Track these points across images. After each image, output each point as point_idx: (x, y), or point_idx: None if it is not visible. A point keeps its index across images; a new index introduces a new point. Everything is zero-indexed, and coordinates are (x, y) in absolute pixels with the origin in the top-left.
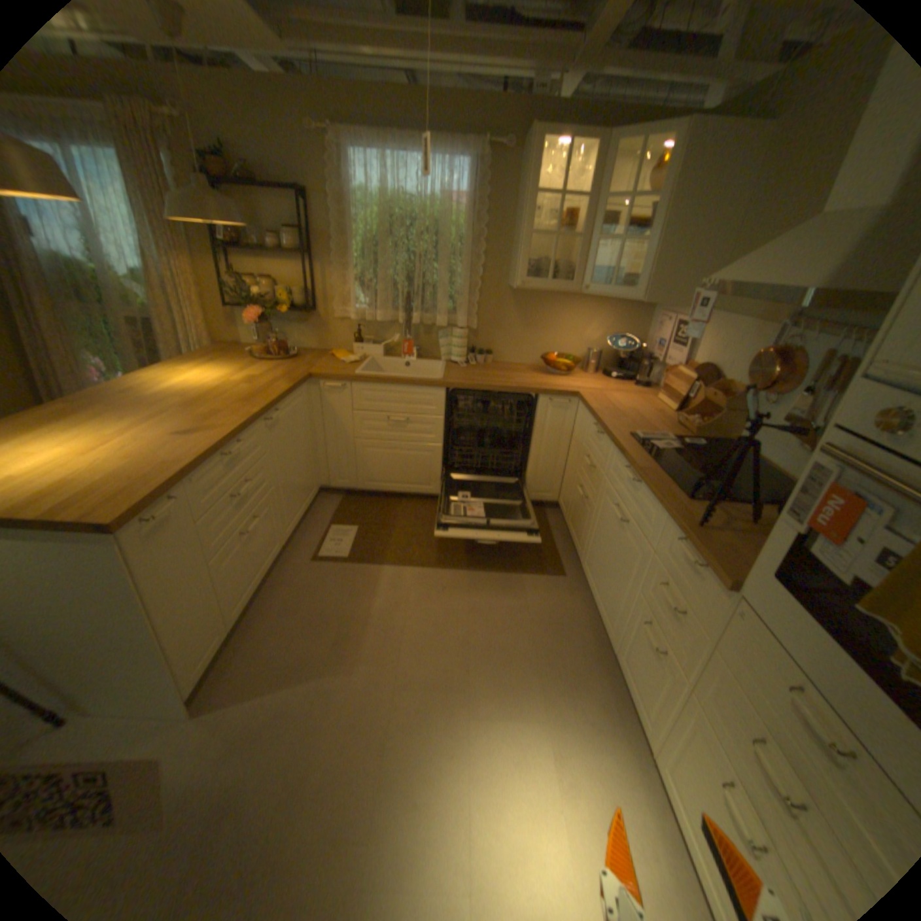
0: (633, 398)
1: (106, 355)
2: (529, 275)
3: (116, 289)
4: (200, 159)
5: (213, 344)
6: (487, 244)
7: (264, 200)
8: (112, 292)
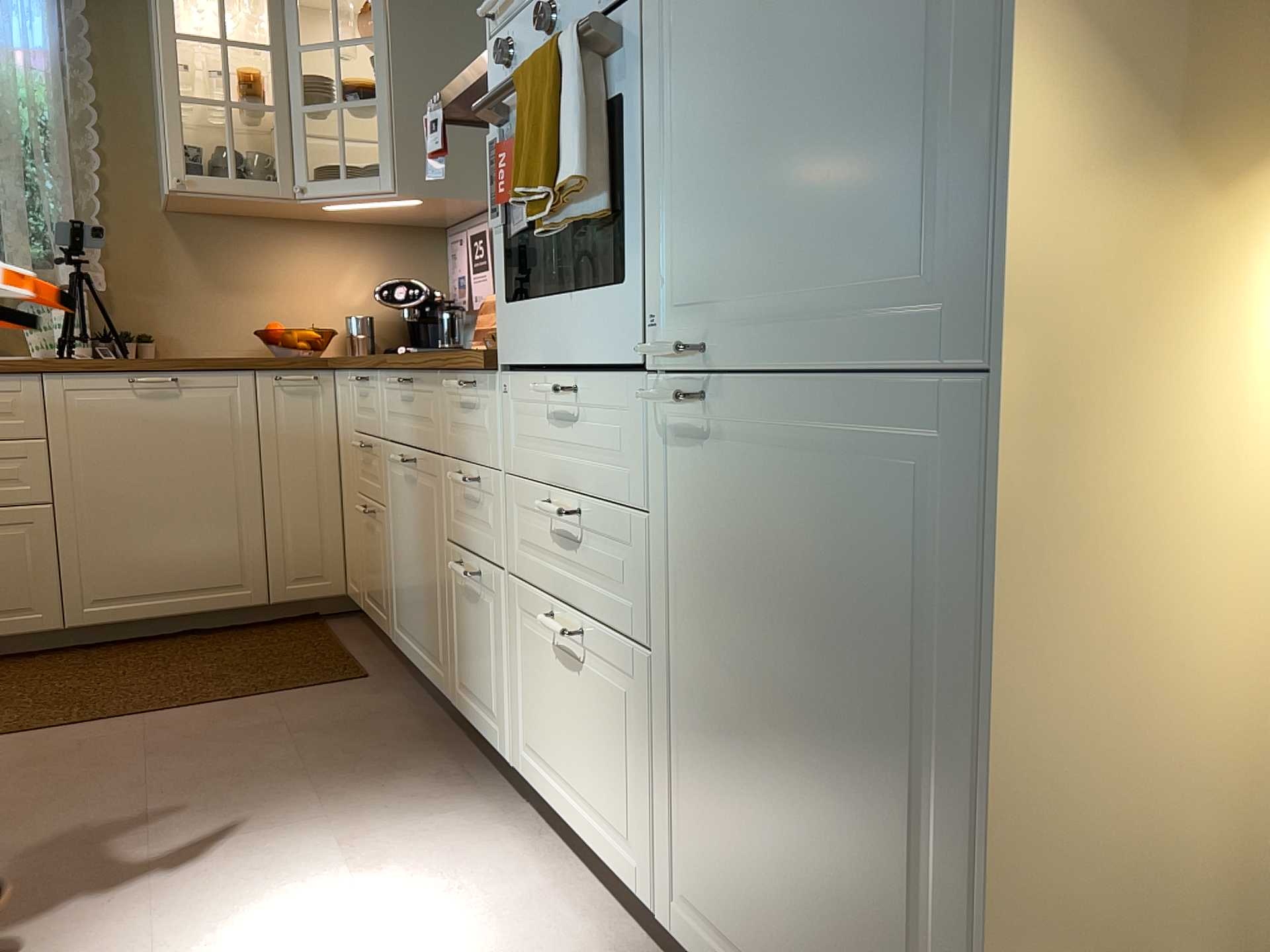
0: None
1: None
2: (192, 171)
3: None
4: None
5: None
6: (103, 138)
7: None
8: None
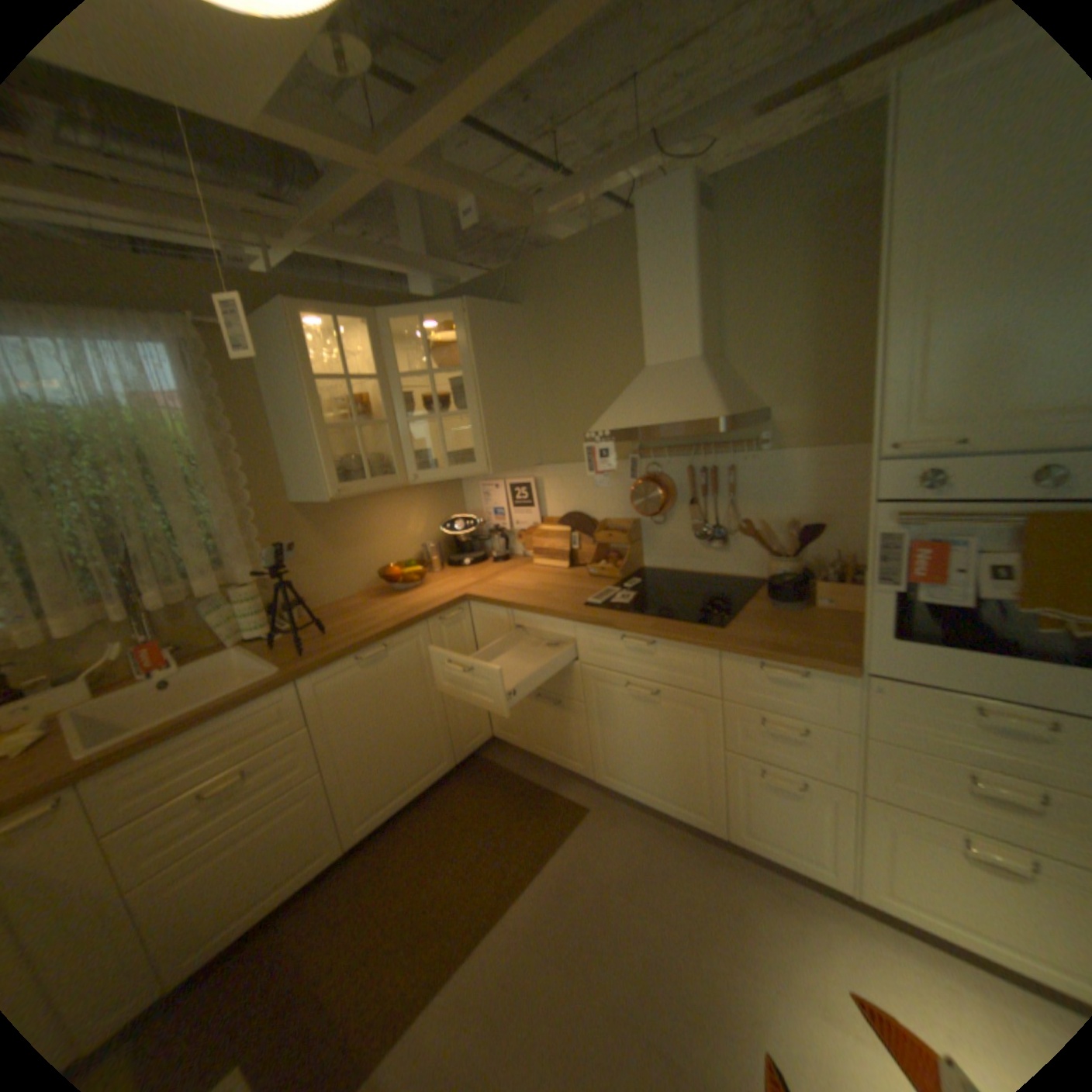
0: (516, 574)
1: None
2: (337, 481)
3: None
4: None
5: None
6: (233, 457)
7: None
8: None
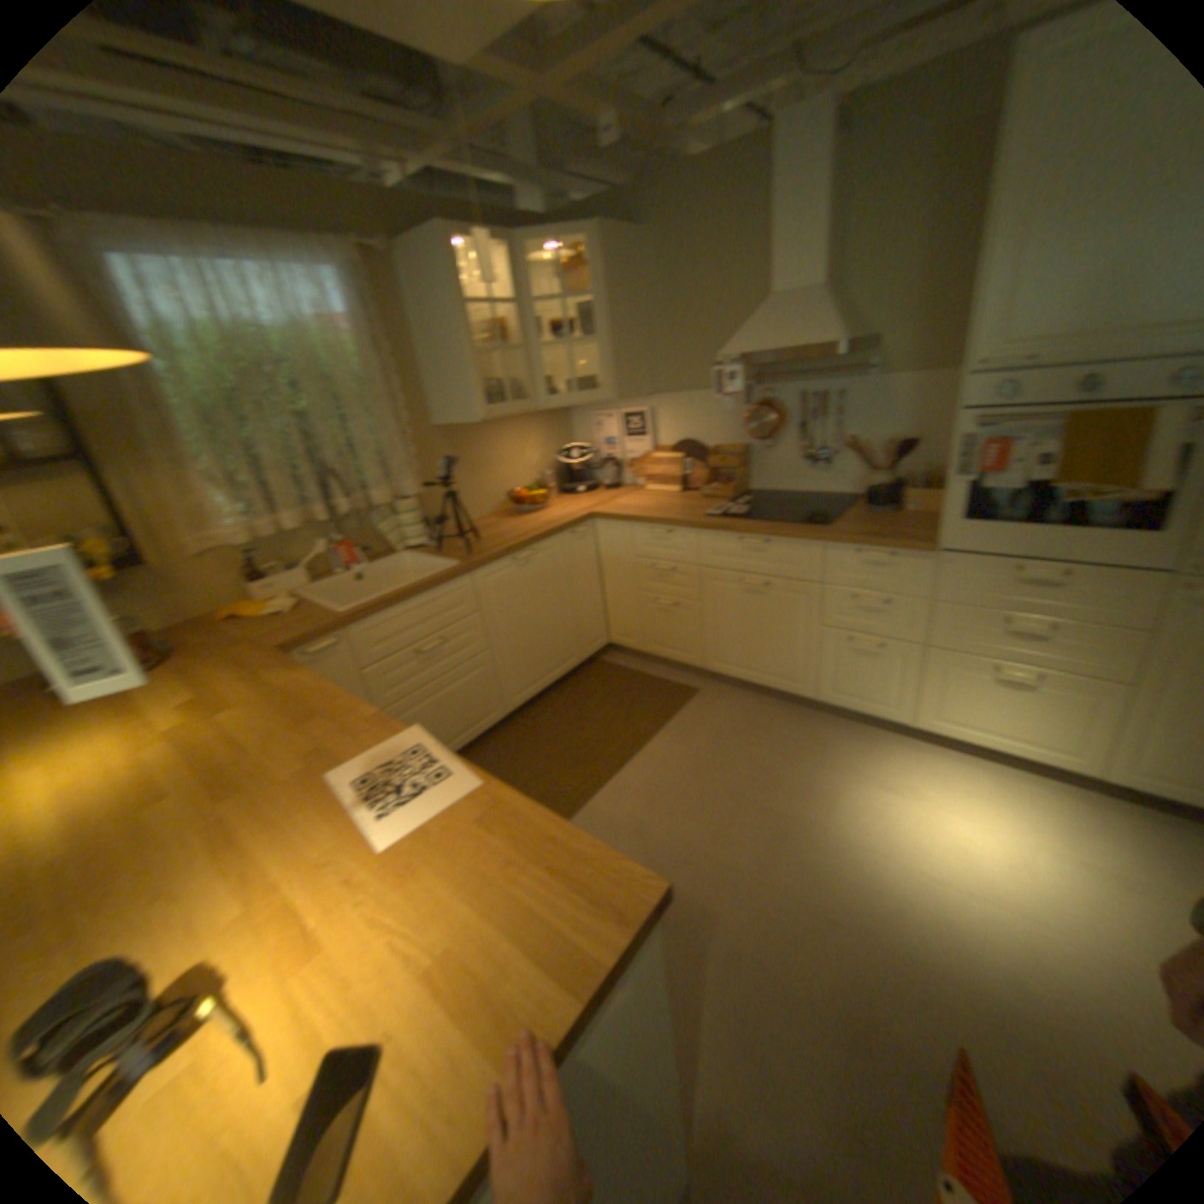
0: (629, 499)
1: None
2: (480, 405)
3: None
4: None
5: None
6: (384, 381)
7: None
8: None
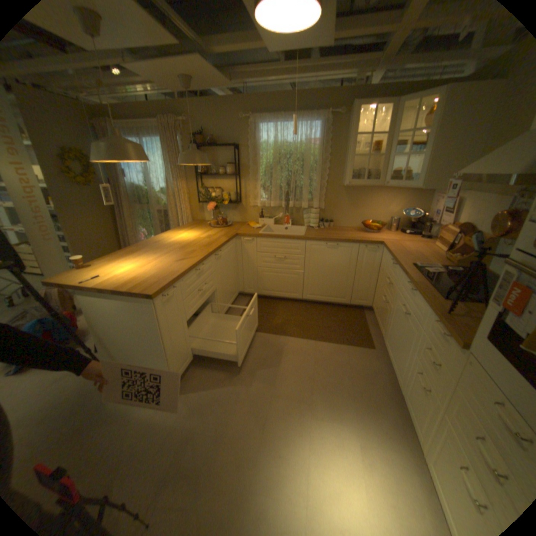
0: (418, 244)
1: (148, 227)
2: (353, 178)
3: (154, 197)
4: (193, 136)
5: (193, 221)
6: (330, 163)
7: (219, 152)
8: (153, 199)
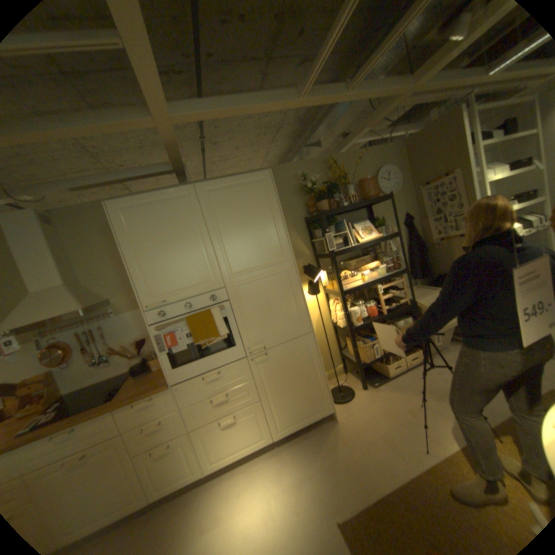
0: None
1: None
2: None
3: None
4: None
5: None
6: None
7: None
8: None
